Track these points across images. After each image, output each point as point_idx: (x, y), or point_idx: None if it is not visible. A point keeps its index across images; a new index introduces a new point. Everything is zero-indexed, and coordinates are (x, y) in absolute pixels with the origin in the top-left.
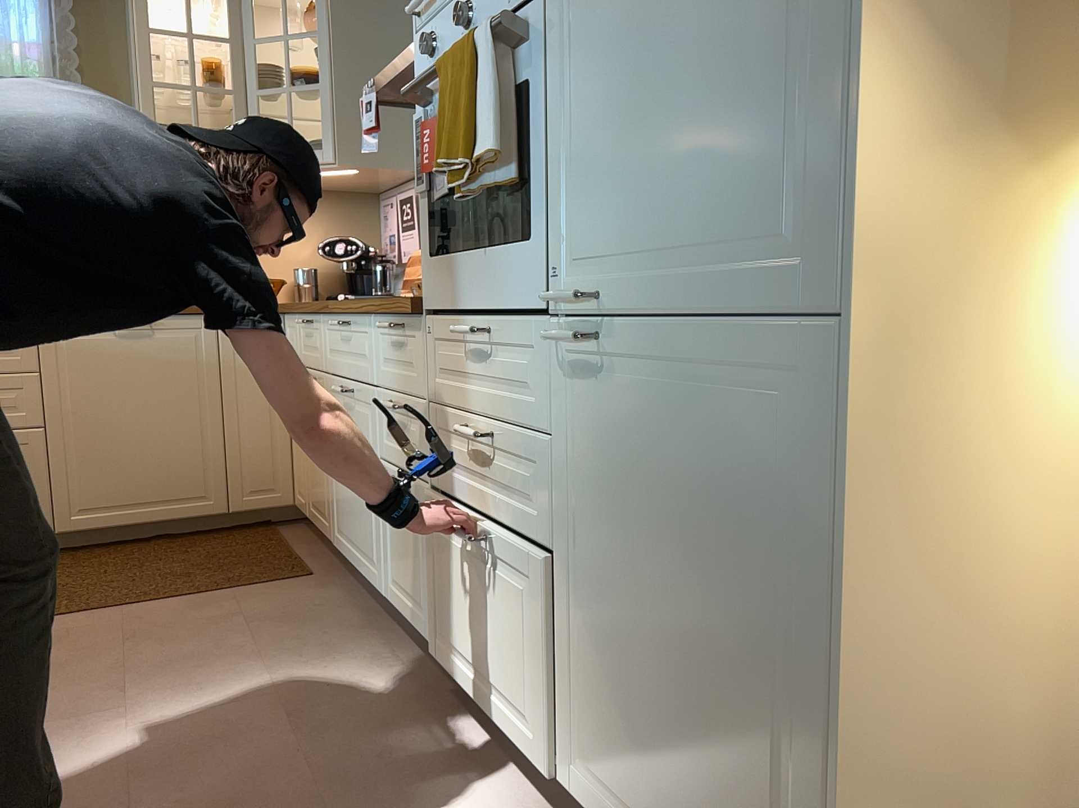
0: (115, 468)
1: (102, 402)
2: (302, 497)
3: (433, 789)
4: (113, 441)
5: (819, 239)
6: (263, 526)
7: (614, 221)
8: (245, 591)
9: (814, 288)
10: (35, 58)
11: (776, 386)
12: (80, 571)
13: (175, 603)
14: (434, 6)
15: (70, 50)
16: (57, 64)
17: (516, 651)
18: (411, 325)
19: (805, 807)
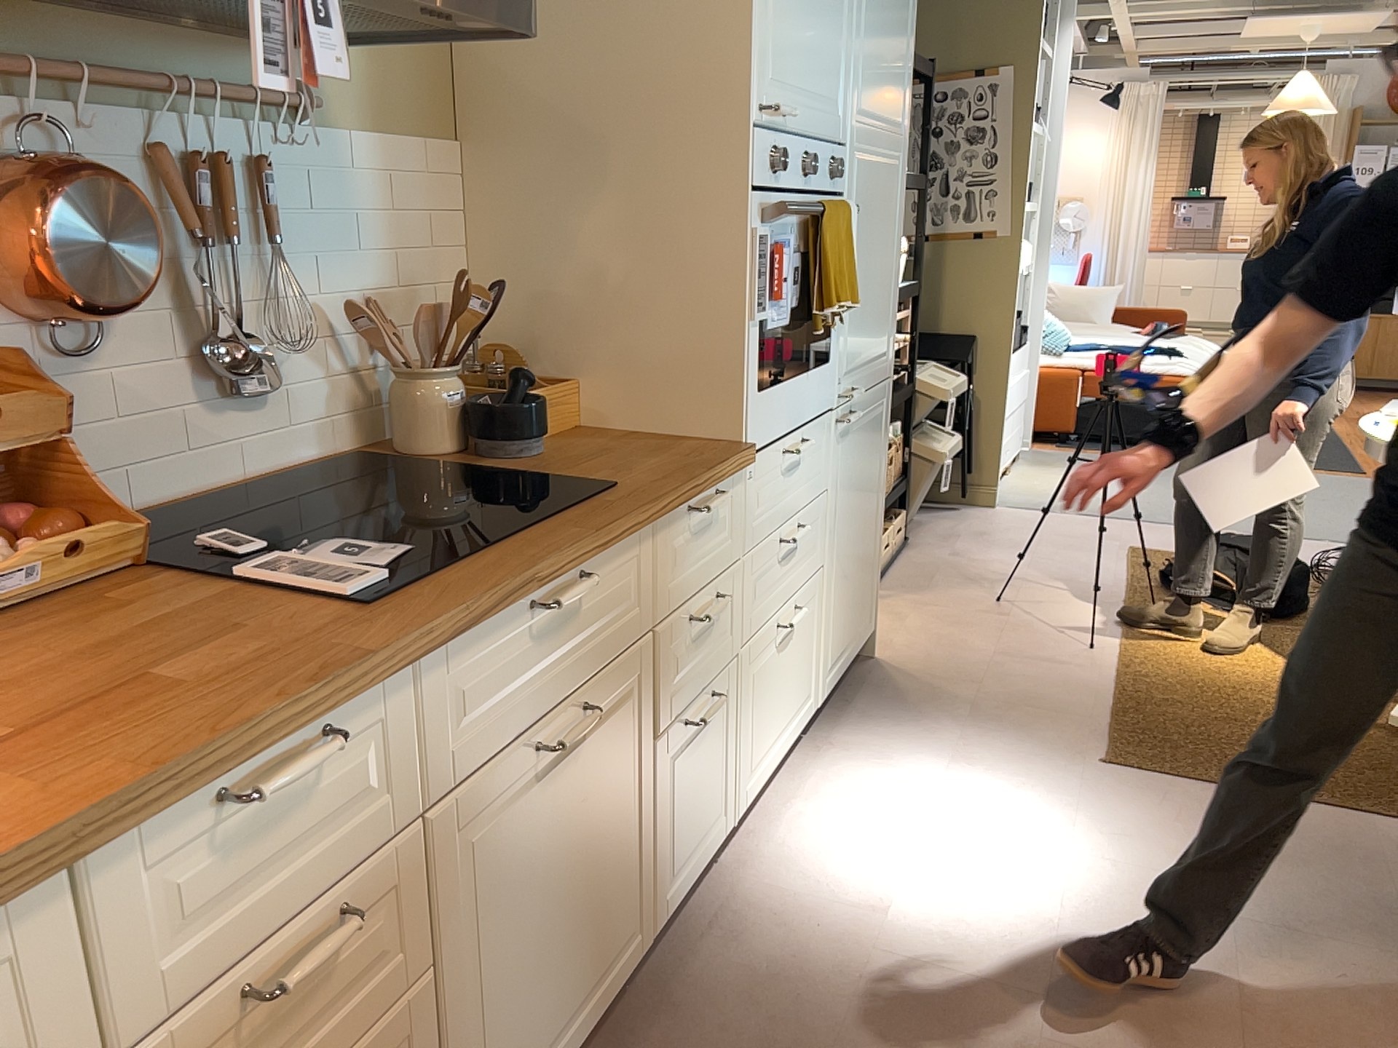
0: None
1: None
2: None
3: (843, 799)
4: None
5: (888, 351)
6: None
7: (857, 347)
8: None
9: (888, 368)
10: None
11: (881, 406)
12: None
13: None
14: (774, 118)
15: None
16: None
17: (801, 670)
18: (726, 485)
19: (875, 550)
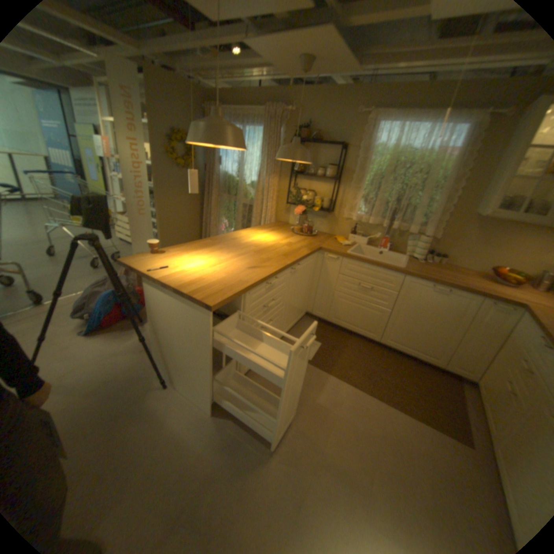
0: (409, 334)
1: (416, 311)
2: (485, 391)
3: None
4: (413, 325)
5: None
6: (458, 381)
7: None
8: (438, 437)
9: None
10: (455, 155)
11: None
12: (382, 364)
13: (407, 421)
14: None
15: (475, 150)
16: (464, 156)
17: None
18: None
19: None
